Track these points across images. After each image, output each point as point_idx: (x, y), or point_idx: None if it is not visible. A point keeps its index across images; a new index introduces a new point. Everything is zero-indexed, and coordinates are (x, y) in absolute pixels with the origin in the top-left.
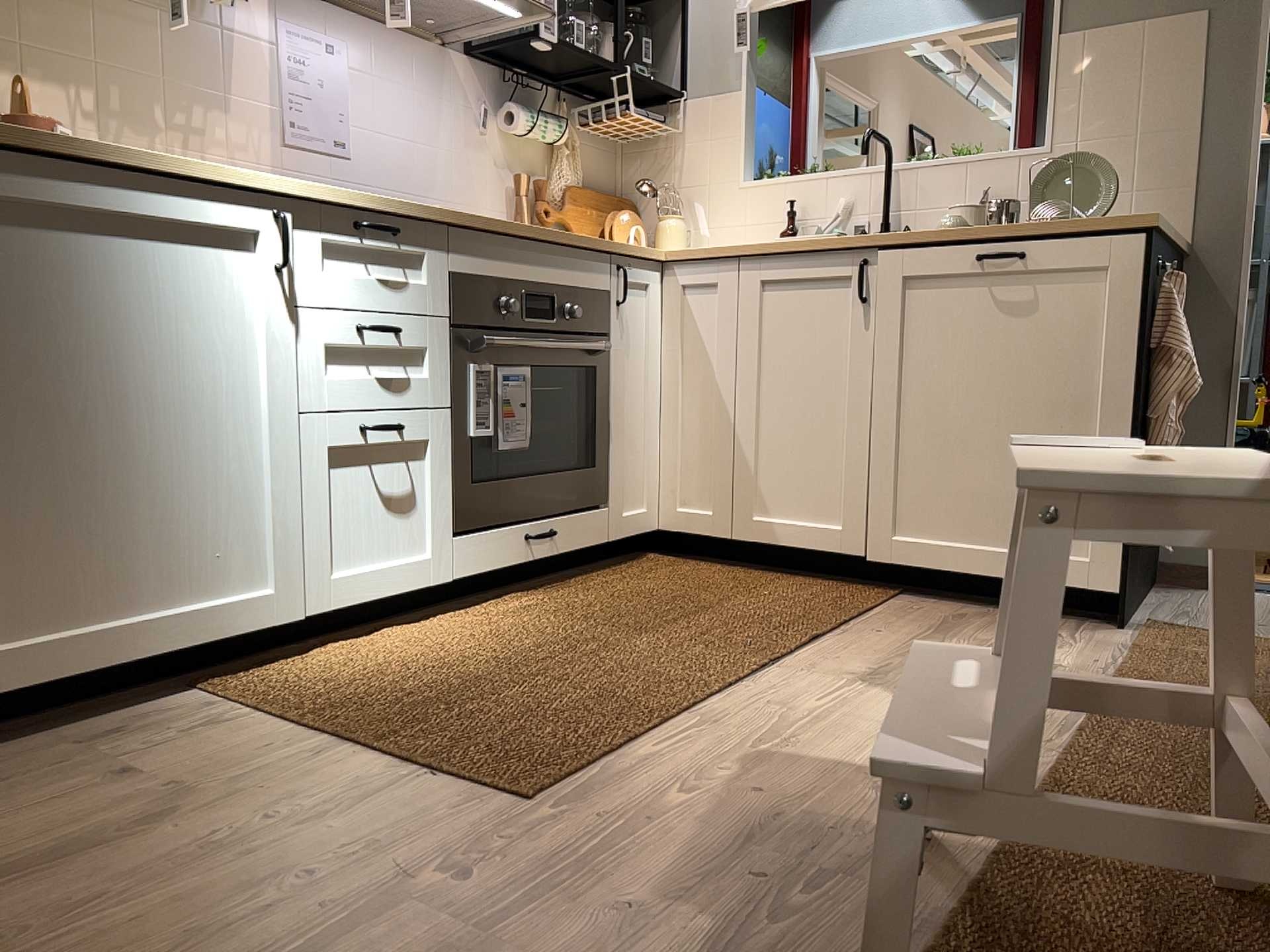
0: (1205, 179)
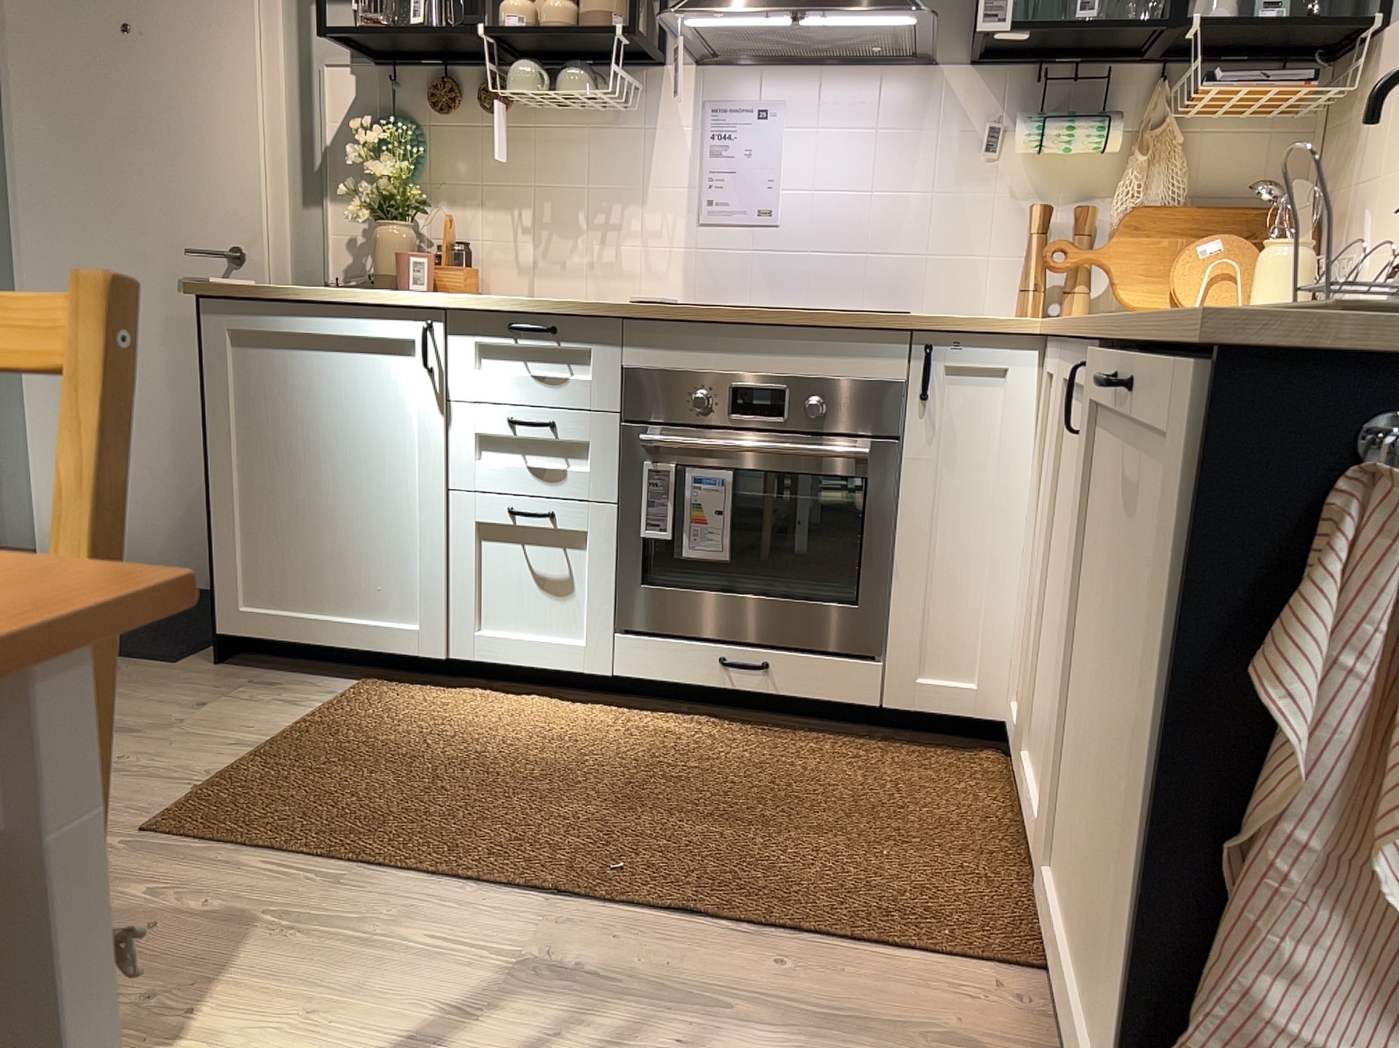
0: None
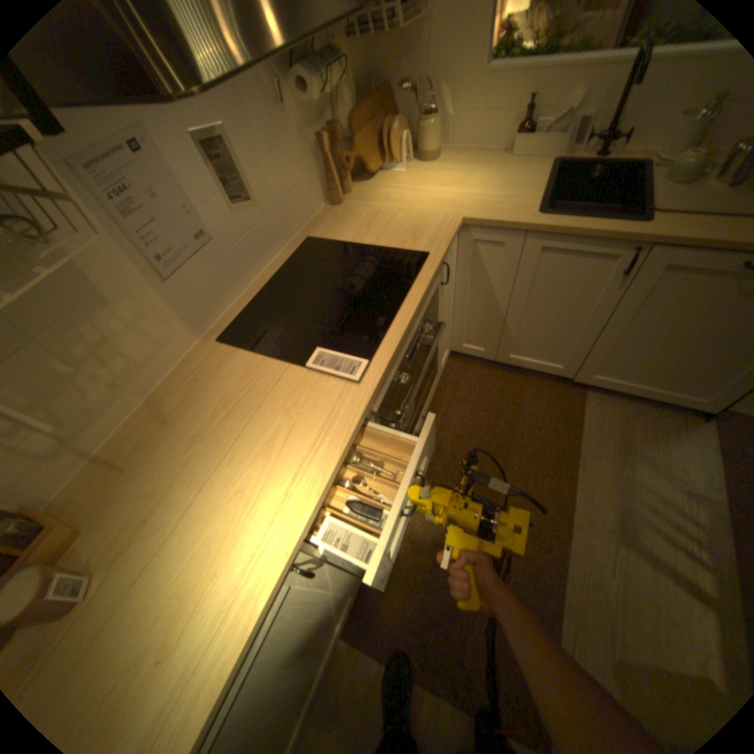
0: None
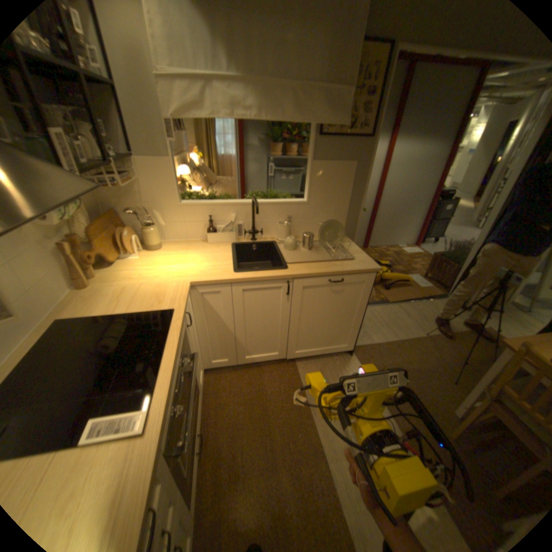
0: (349, 216)
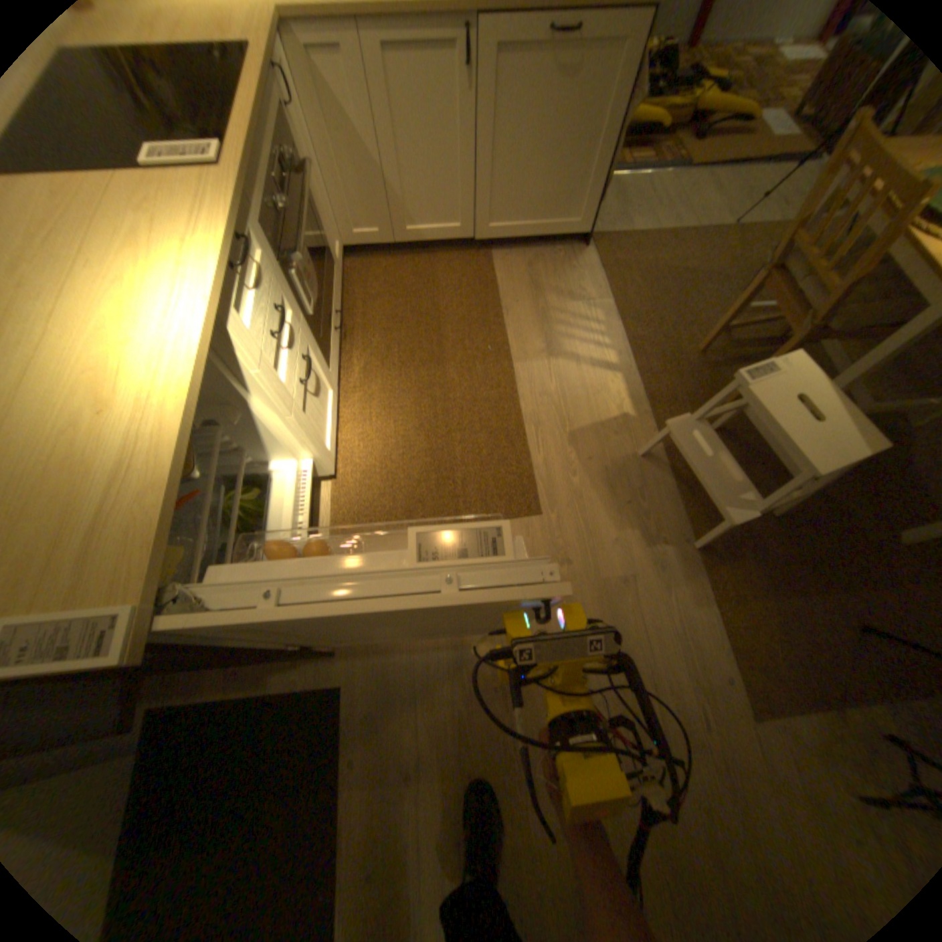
0: None
